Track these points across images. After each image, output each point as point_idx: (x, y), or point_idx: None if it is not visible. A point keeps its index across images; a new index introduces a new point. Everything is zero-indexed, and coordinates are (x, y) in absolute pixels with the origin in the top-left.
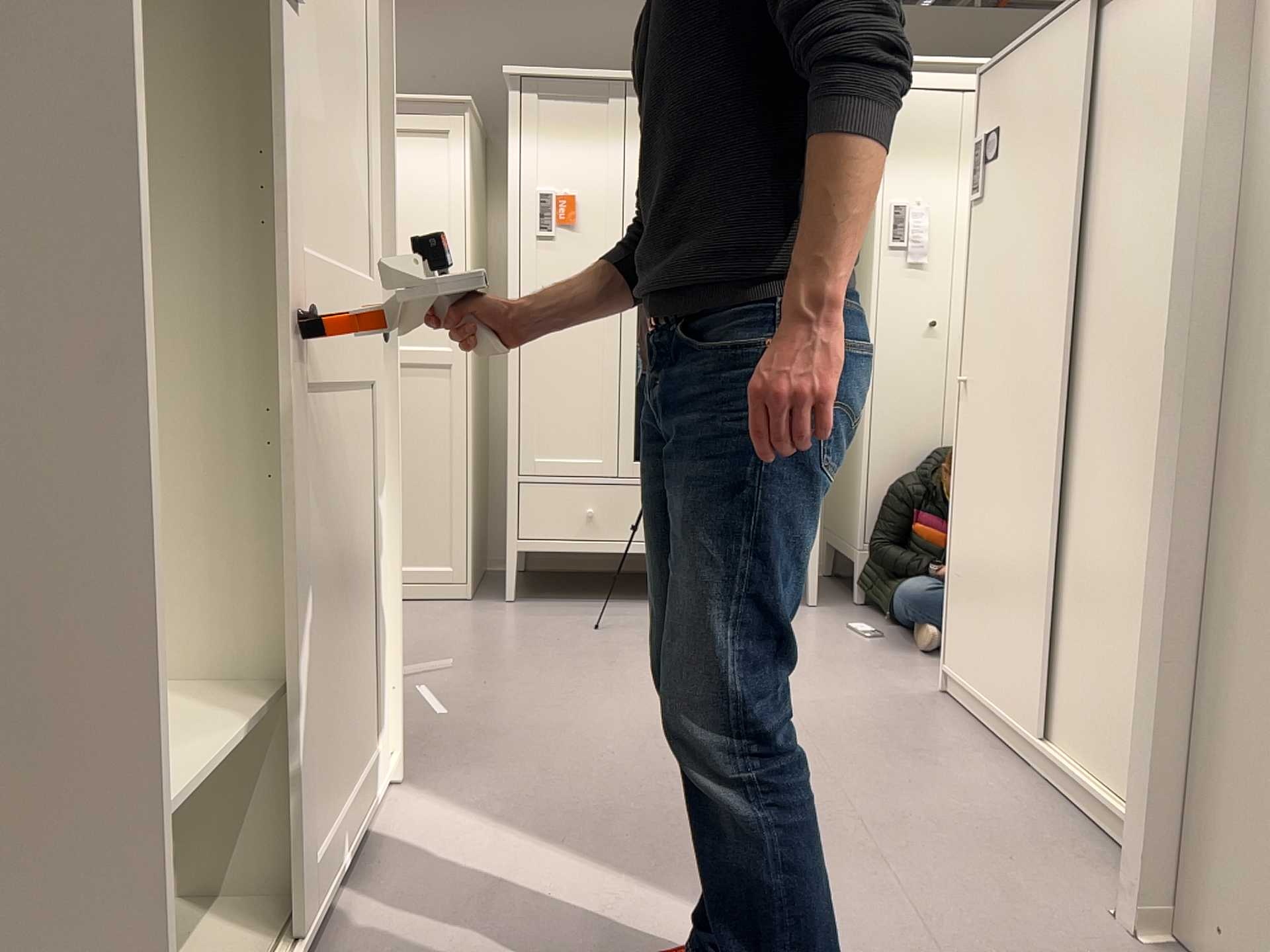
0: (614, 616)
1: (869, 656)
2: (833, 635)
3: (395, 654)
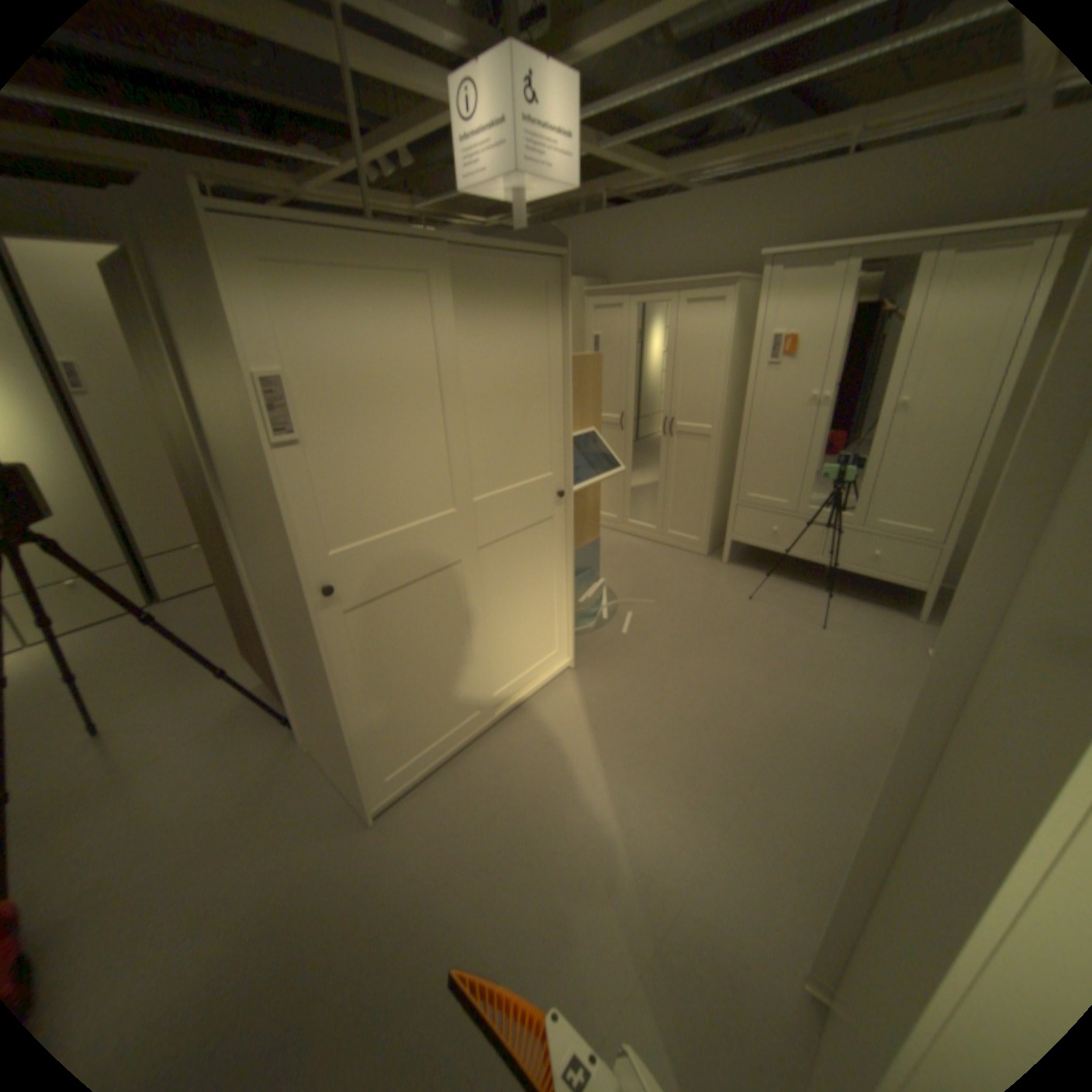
0: (772, 591)
1: (910, 683)
2: (905, 655)
3: (572, 621)
